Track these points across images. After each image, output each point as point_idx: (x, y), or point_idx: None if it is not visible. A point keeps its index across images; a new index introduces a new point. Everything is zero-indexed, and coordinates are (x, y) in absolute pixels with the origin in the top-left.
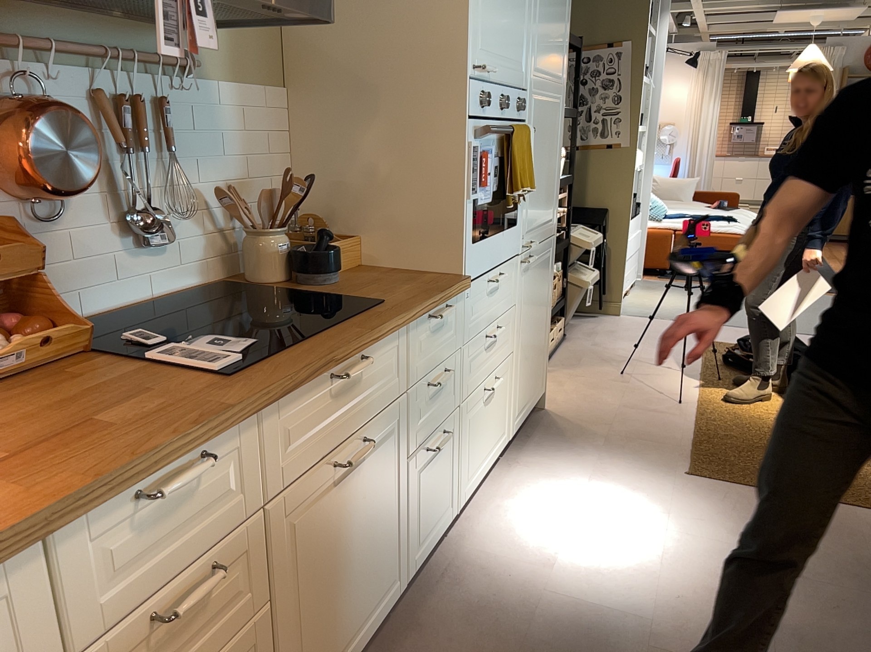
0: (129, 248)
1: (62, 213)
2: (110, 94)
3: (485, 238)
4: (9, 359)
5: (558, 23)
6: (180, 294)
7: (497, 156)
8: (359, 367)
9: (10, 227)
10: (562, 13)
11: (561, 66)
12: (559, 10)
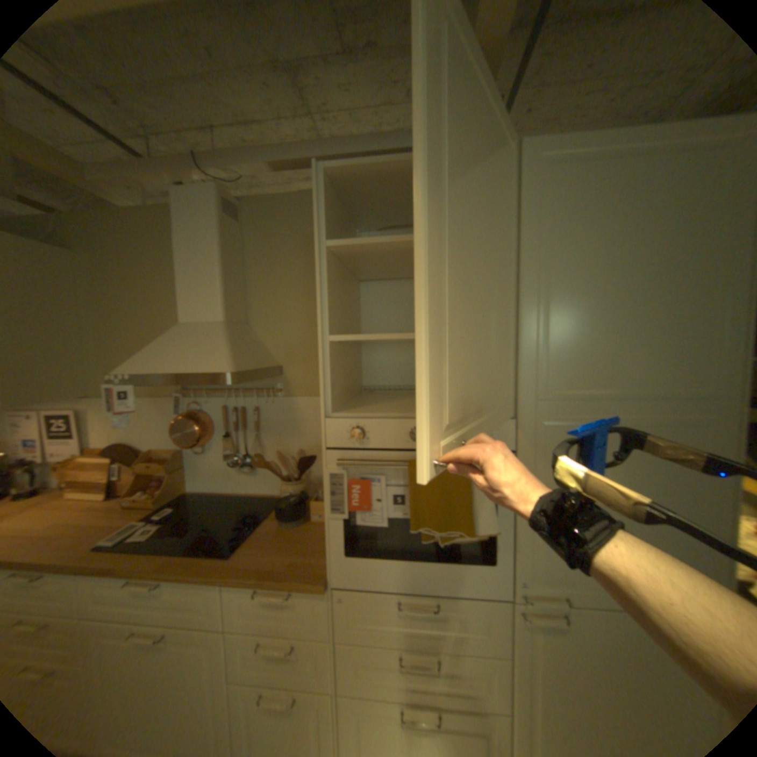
0: (235, 470)
1: (206, 451)
2: (229, 407)
3: (386, 559)
4: (123, 503)
5: (660, 317)
6: (260, 497)
7: (403, 484)
8: (136, 588)
9: (176, 455)
10: (689, 298)
11: (698, 371)
12: (661, 299)
